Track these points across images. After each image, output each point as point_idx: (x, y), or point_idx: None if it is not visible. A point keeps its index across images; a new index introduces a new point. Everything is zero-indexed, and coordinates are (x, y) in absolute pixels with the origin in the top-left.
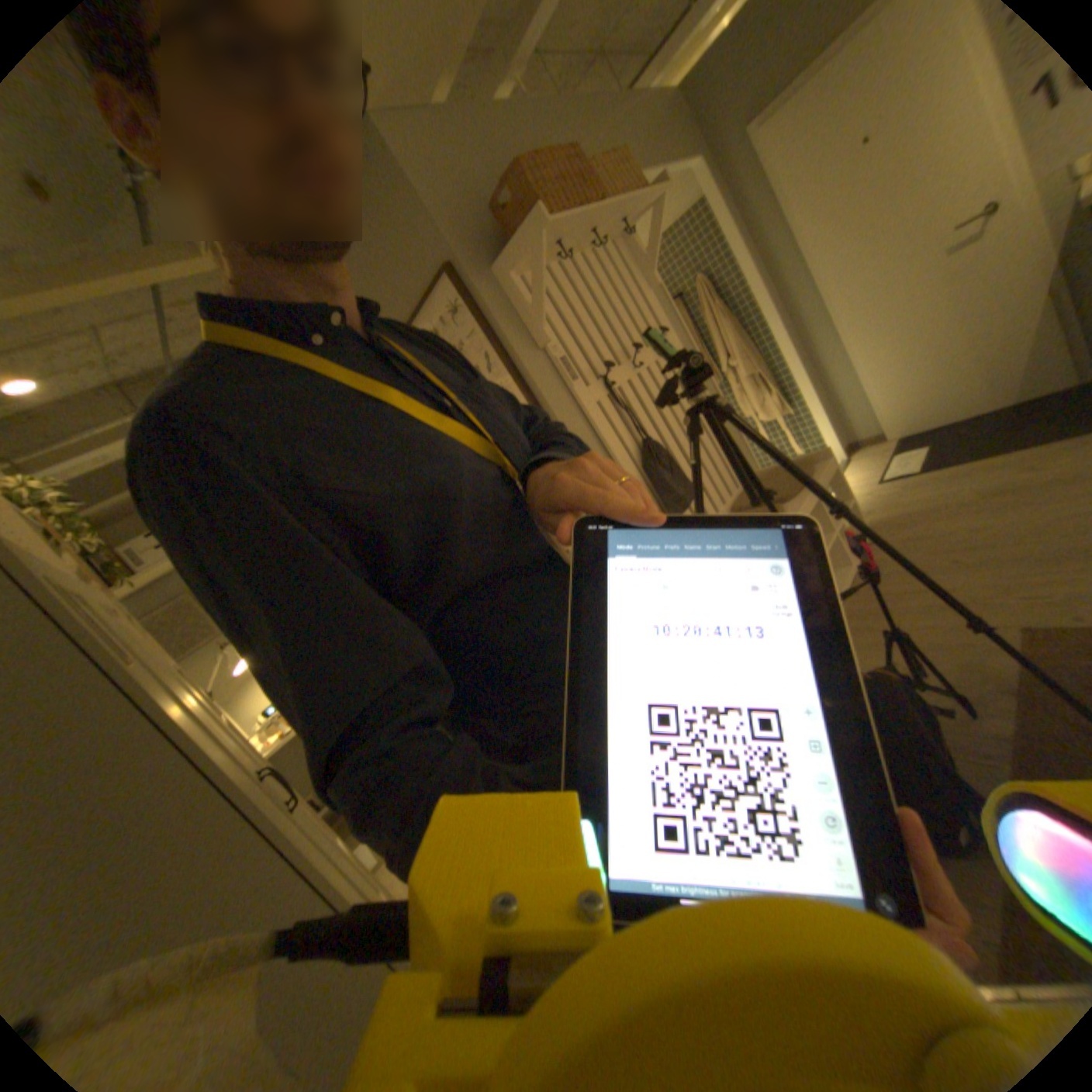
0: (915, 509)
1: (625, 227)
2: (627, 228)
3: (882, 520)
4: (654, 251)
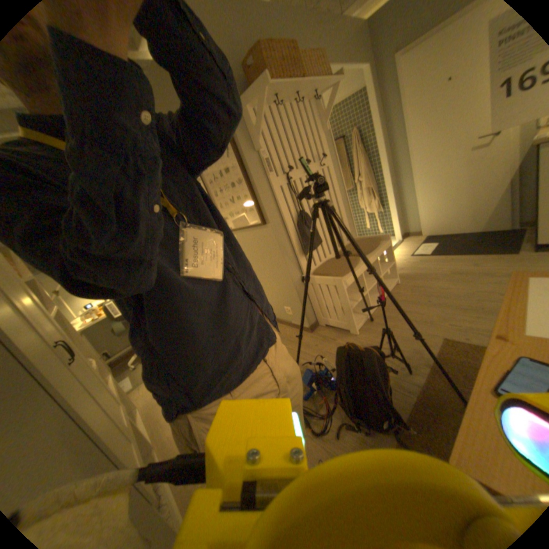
0: (421, 271)
1: (314, 94)
2: (315, 95)
3: (406, 273)
4: (328, 111)
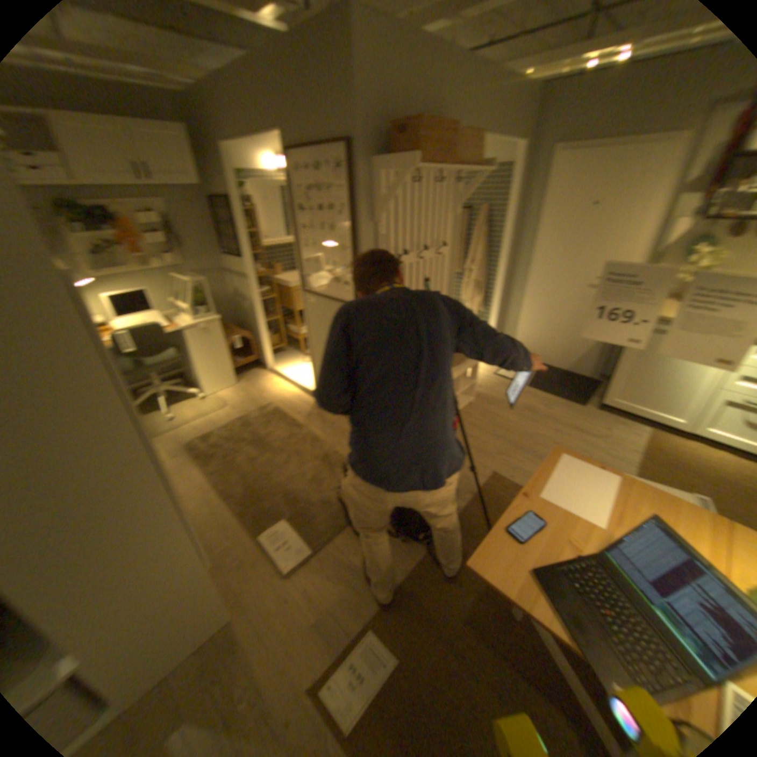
0: (500, 398)
1: (458, 178)
2: (459, 180)
3: (484, 395)
4: (466, 197)
